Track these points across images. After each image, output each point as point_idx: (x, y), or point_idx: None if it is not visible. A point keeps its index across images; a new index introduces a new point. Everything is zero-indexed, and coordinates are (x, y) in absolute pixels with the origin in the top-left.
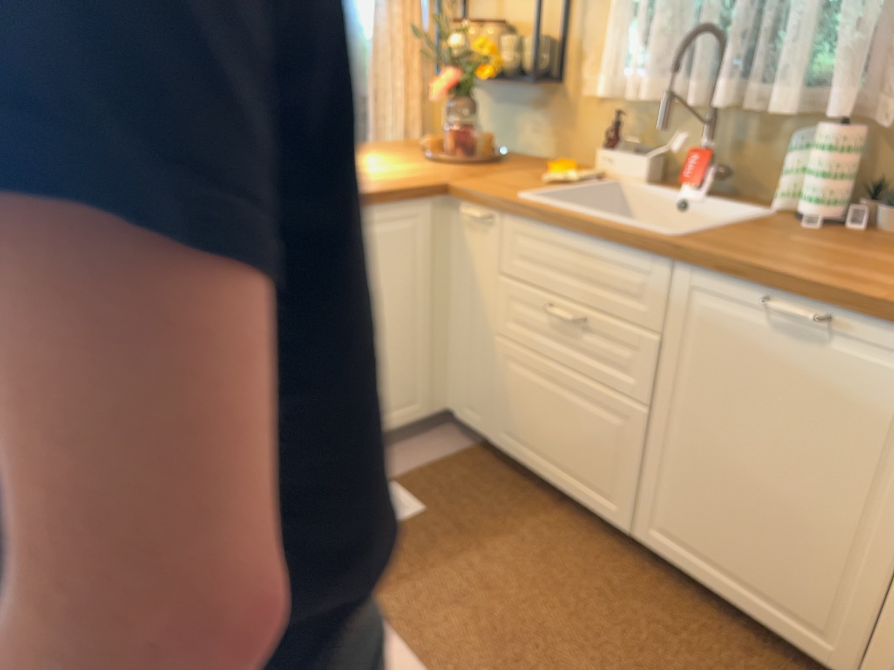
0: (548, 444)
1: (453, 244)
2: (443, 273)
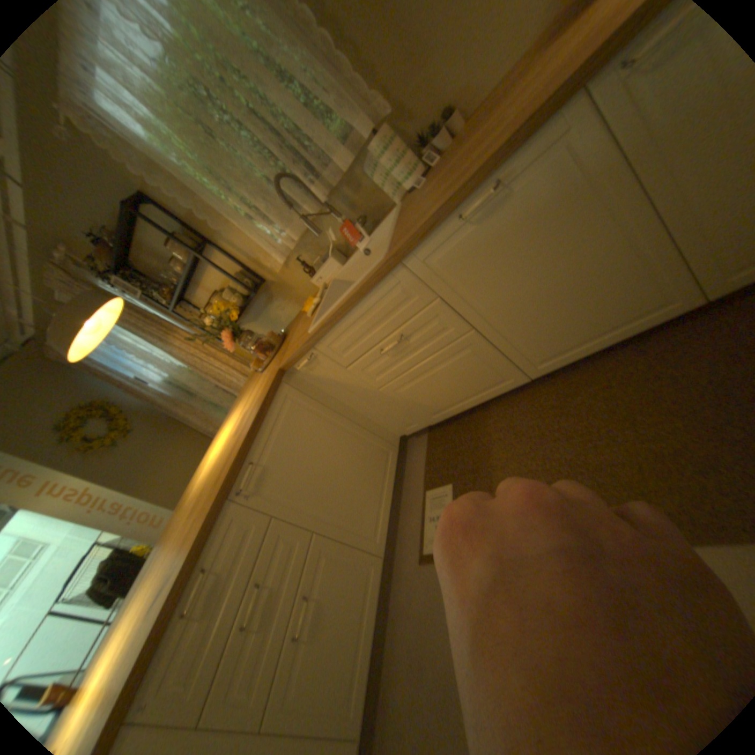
0: (455, 396)
1: (317, 385)
2: (329, 399)
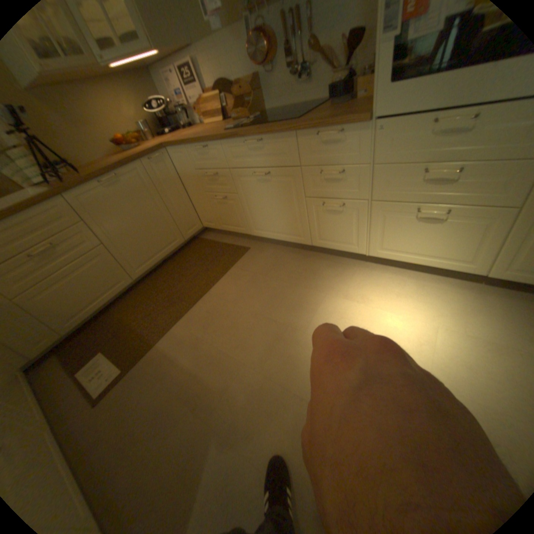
0: (86, 298)
1: None
2: None
